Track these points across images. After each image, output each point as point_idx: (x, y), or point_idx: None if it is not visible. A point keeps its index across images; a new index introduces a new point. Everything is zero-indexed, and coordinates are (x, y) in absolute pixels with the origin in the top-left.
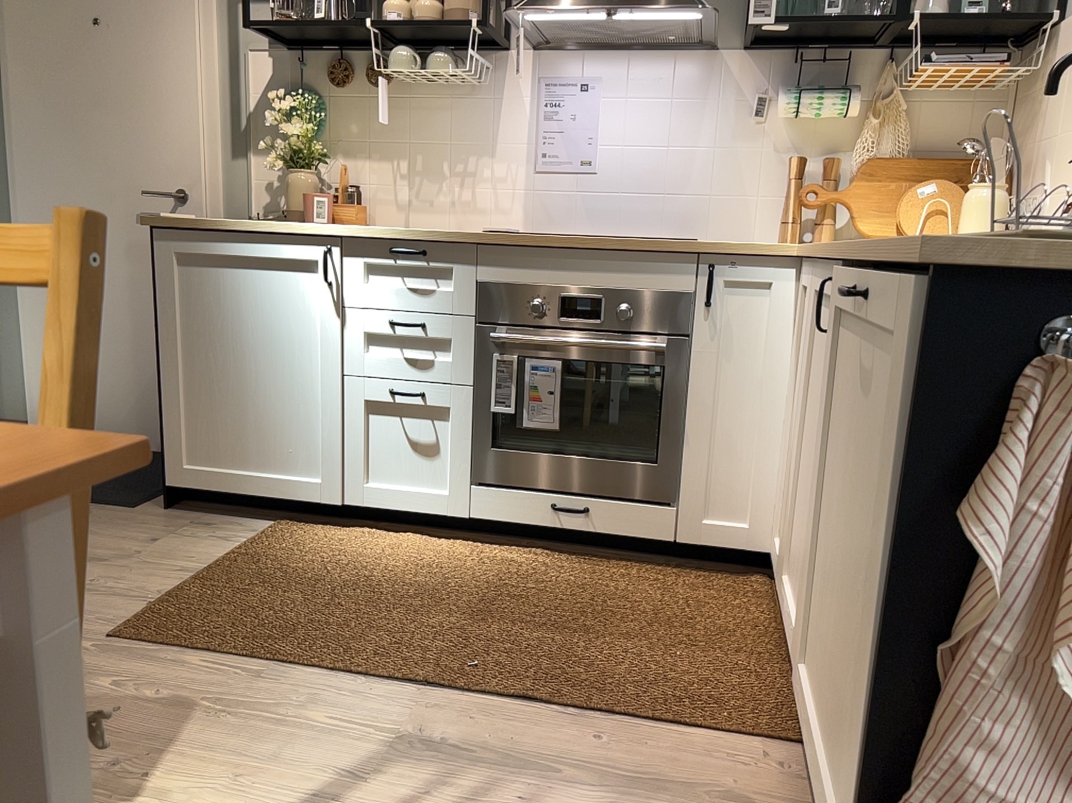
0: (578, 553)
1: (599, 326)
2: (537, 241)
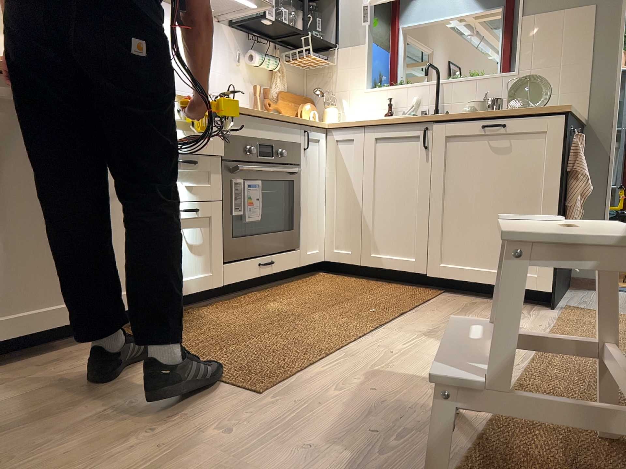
0: (258, 290)
1: (270, 160)
2: (250, 112)
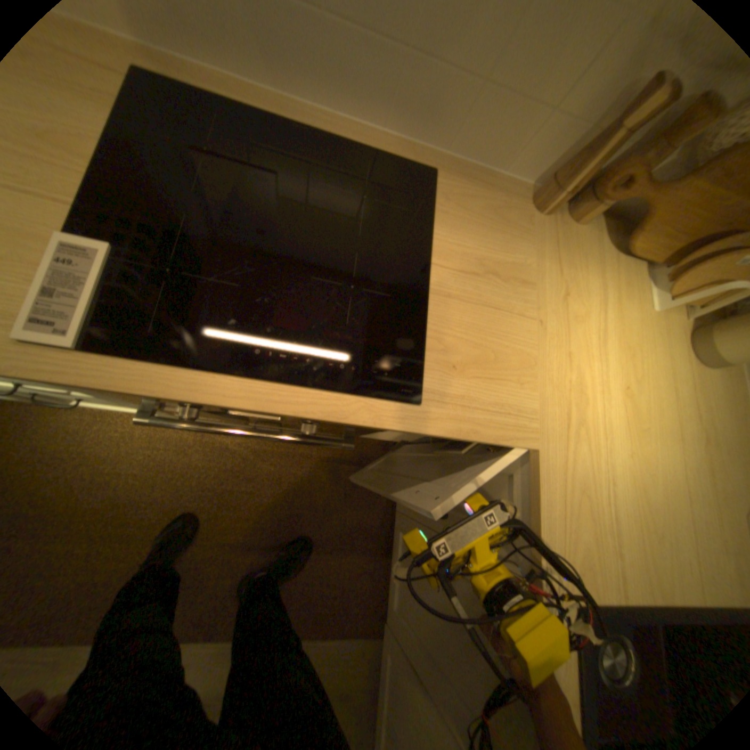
0: None
1: None
2: (152, 393)
